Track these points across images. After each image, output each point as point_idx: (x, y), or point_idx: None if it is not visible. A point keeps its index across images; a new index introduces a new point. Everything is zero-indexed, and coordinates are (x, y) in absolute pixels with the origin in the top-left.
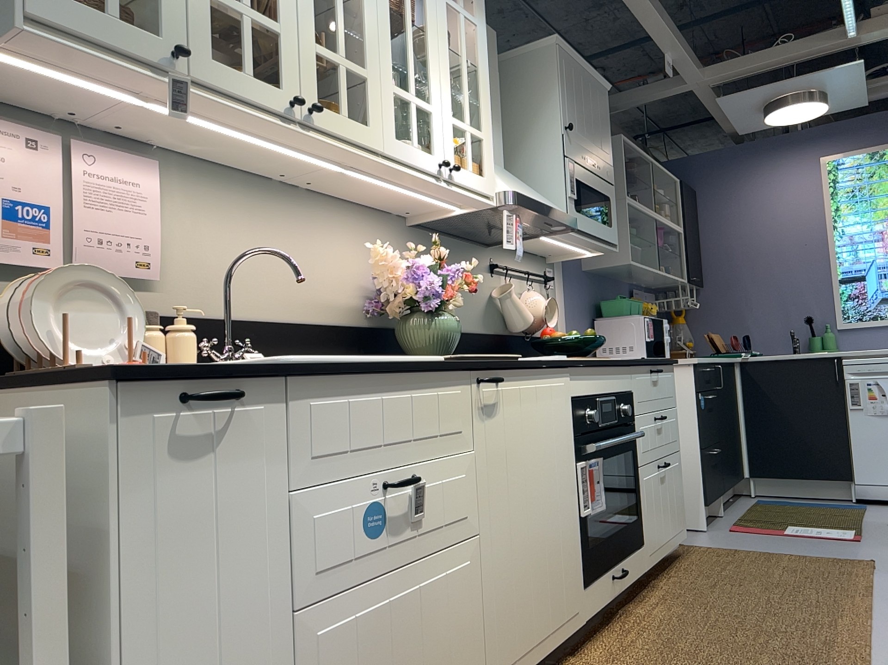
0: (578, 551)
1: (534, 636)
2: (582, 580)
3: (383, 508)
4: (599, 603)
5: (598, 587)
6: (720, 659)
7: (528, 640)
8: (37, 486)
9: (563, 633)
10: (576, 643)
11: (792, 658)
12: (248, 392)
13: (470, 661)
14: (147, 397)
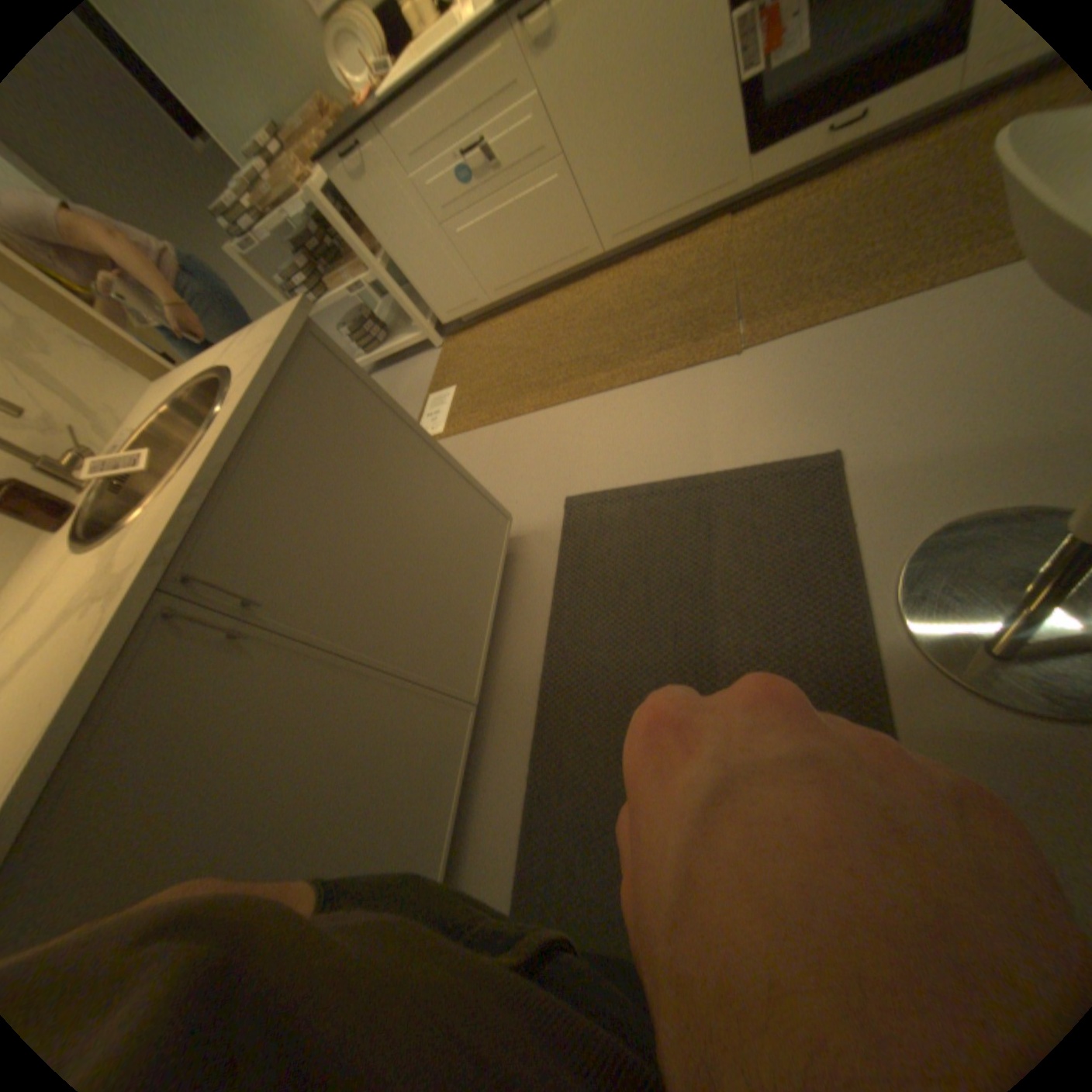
0: (734, 119)
1: (656, 207)
2: (750, 145)
3: (467, 163)
4: (786, 160)
5: (785, 145)
6: (800, 250)
7: (647, 211)
8: (322, 208)
9: (705, 198)
10: (767, 194)
11: (845, 269)
12: (362, 136)
13: (578, 230)
14: (331, 160)
